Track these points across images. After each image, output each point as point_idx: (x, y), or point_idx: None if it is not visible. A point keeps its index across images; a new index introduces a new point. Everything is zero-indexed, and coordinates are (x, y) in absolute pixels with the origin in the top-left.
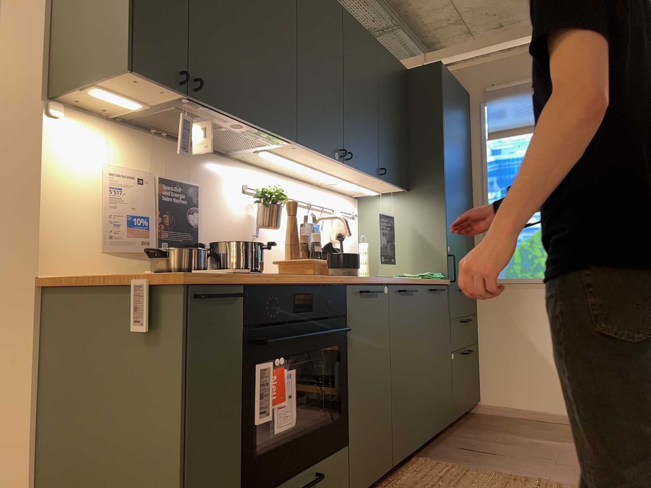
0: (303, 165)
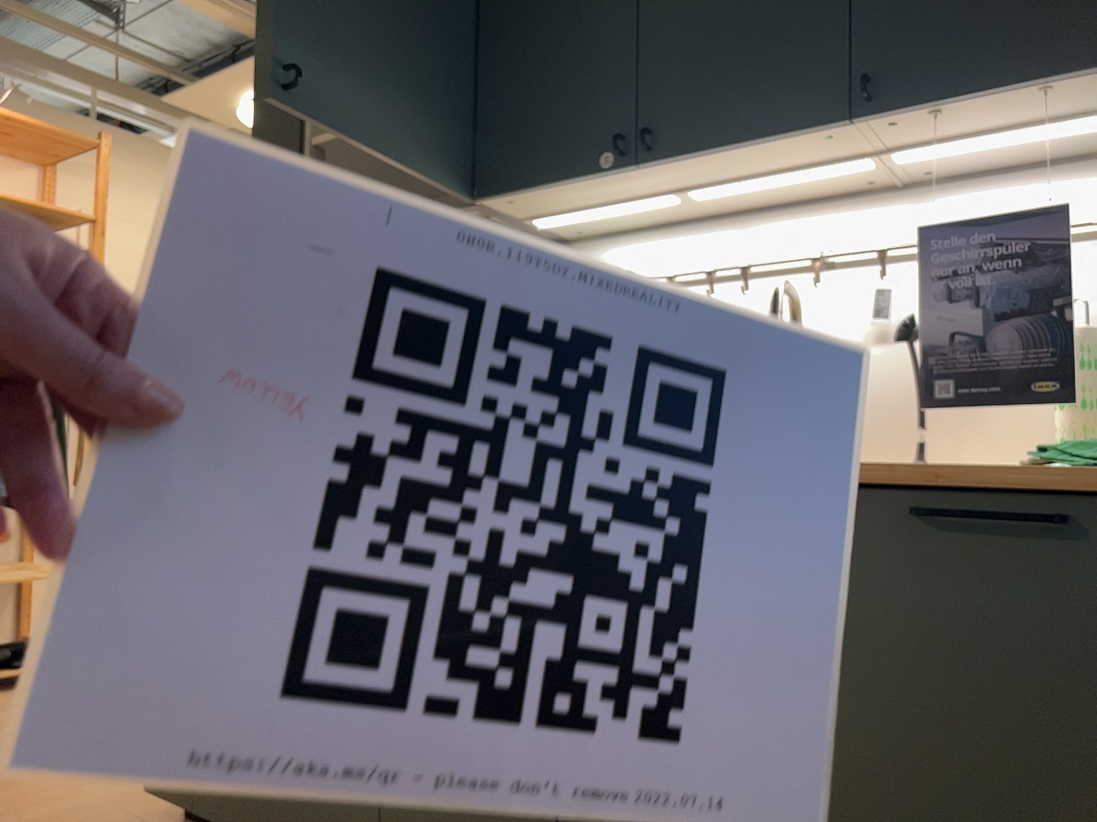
0: (642, 203)
